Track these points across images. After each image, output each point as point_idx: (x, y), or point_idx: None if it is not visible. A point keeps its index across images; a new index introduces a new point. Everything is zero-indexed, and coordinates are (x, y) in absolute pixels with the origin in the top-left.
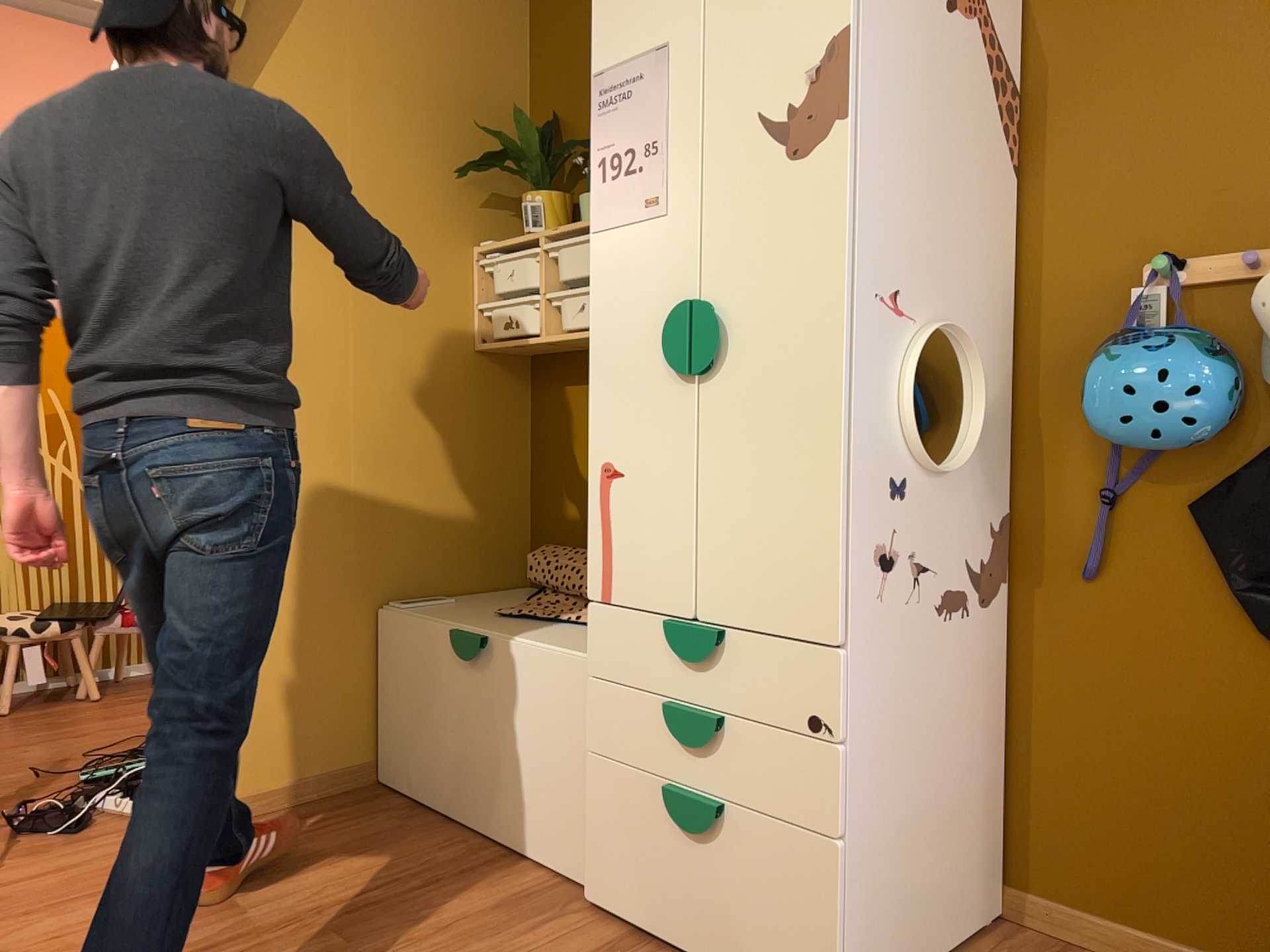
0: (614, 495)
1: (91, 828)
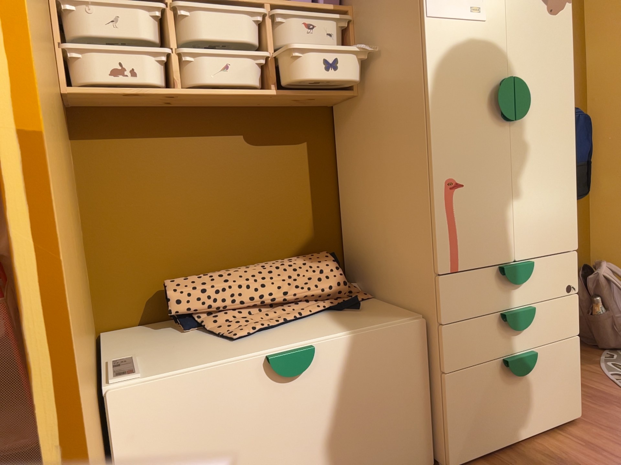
0: (458, 200)
1: None
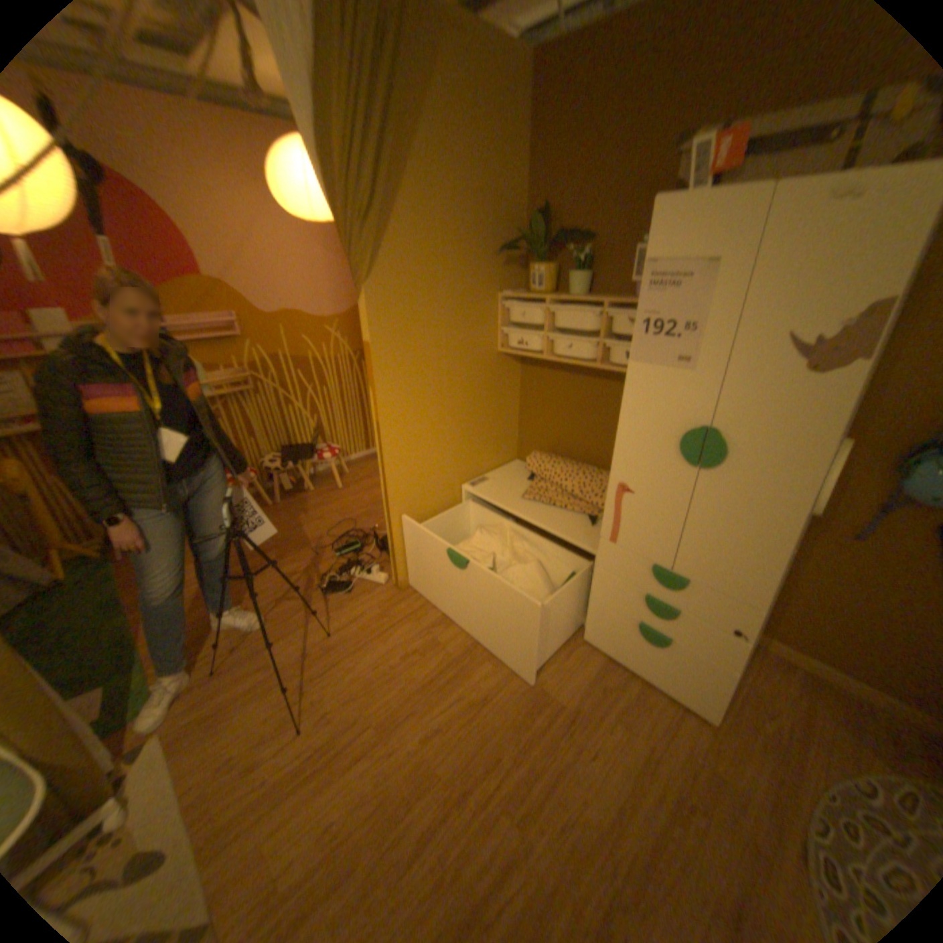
0: (626, 500)
1: (355, 590)
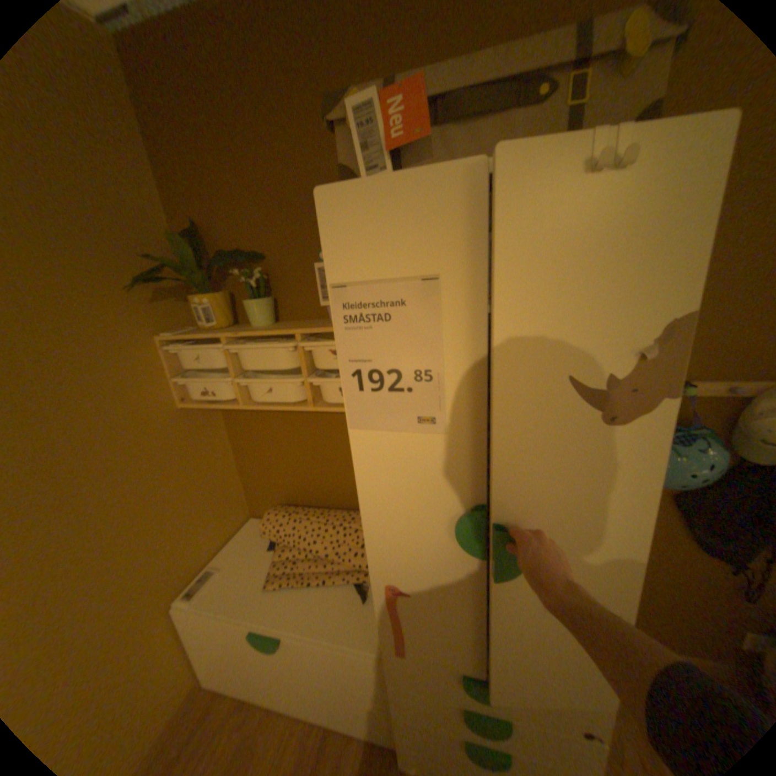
0: (401, 604)
1: None
